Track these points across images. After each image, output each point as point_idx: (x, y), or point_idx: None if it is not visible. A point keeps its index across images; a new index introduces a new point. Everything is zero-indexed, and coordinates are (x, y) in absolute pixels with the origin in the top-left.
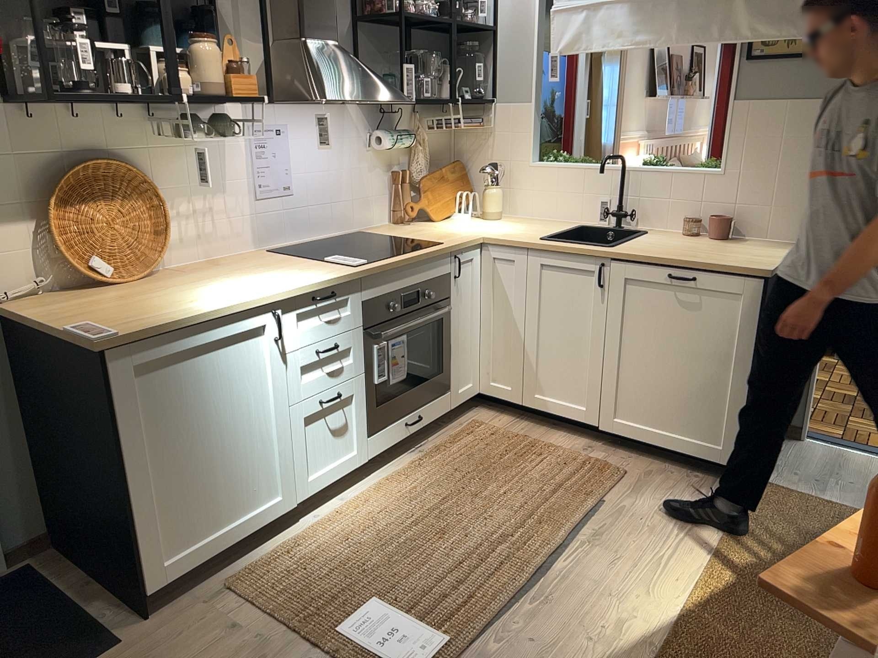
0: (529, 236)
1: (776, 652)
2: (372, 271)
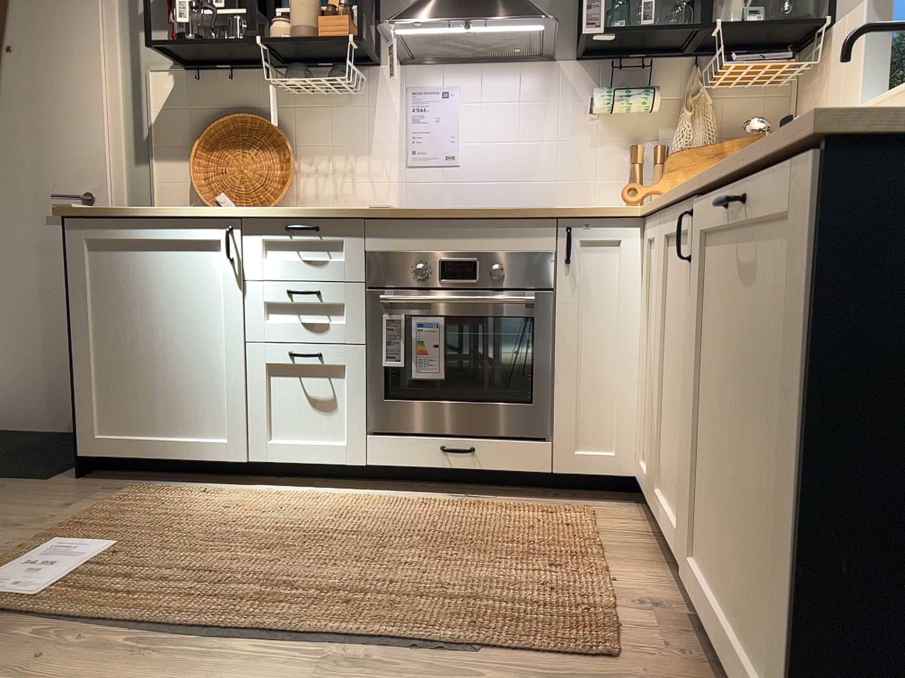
0: None
1: None
2: (378, 213)
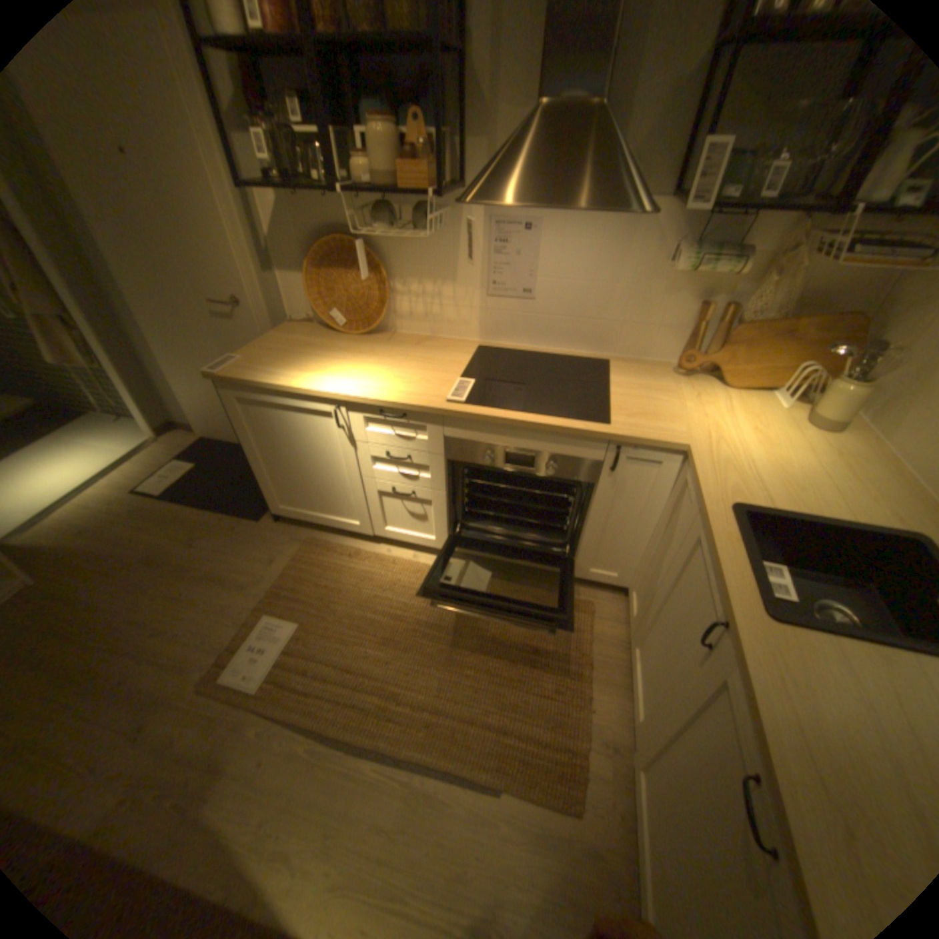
0: (745, 488)
1: None
2: (454, 414)
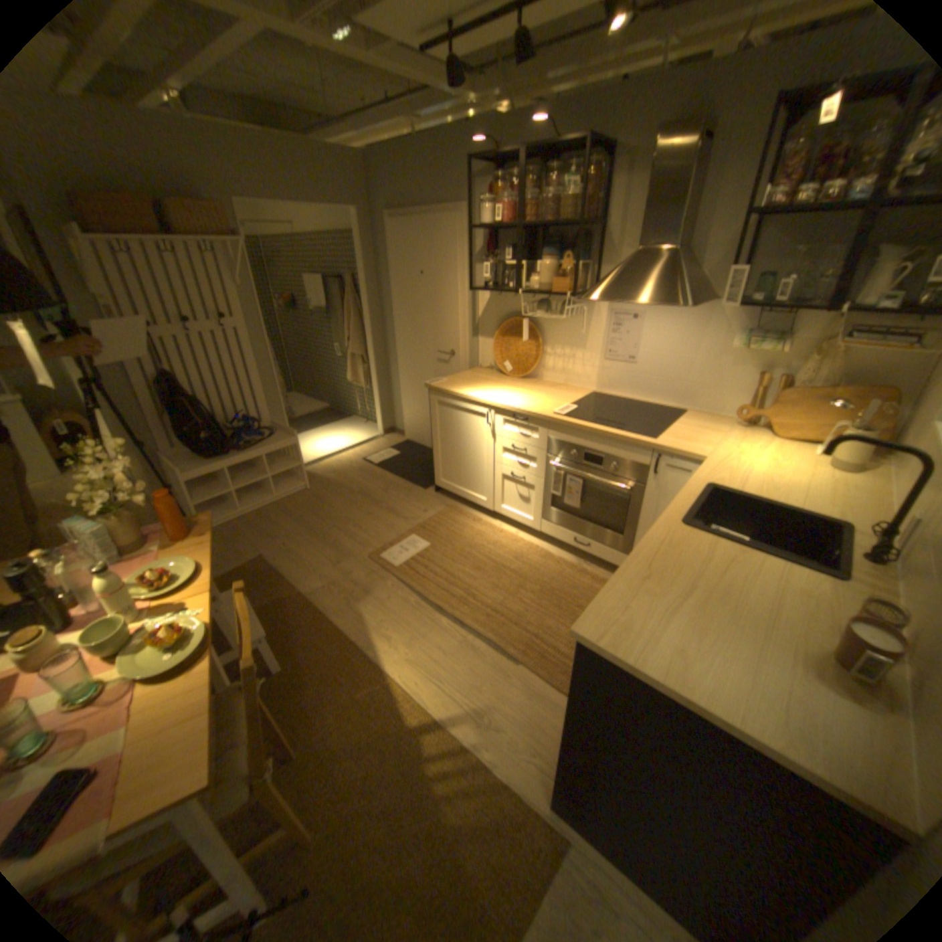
0: (729, 481)
1: (337, 716)
2: (554, 421)
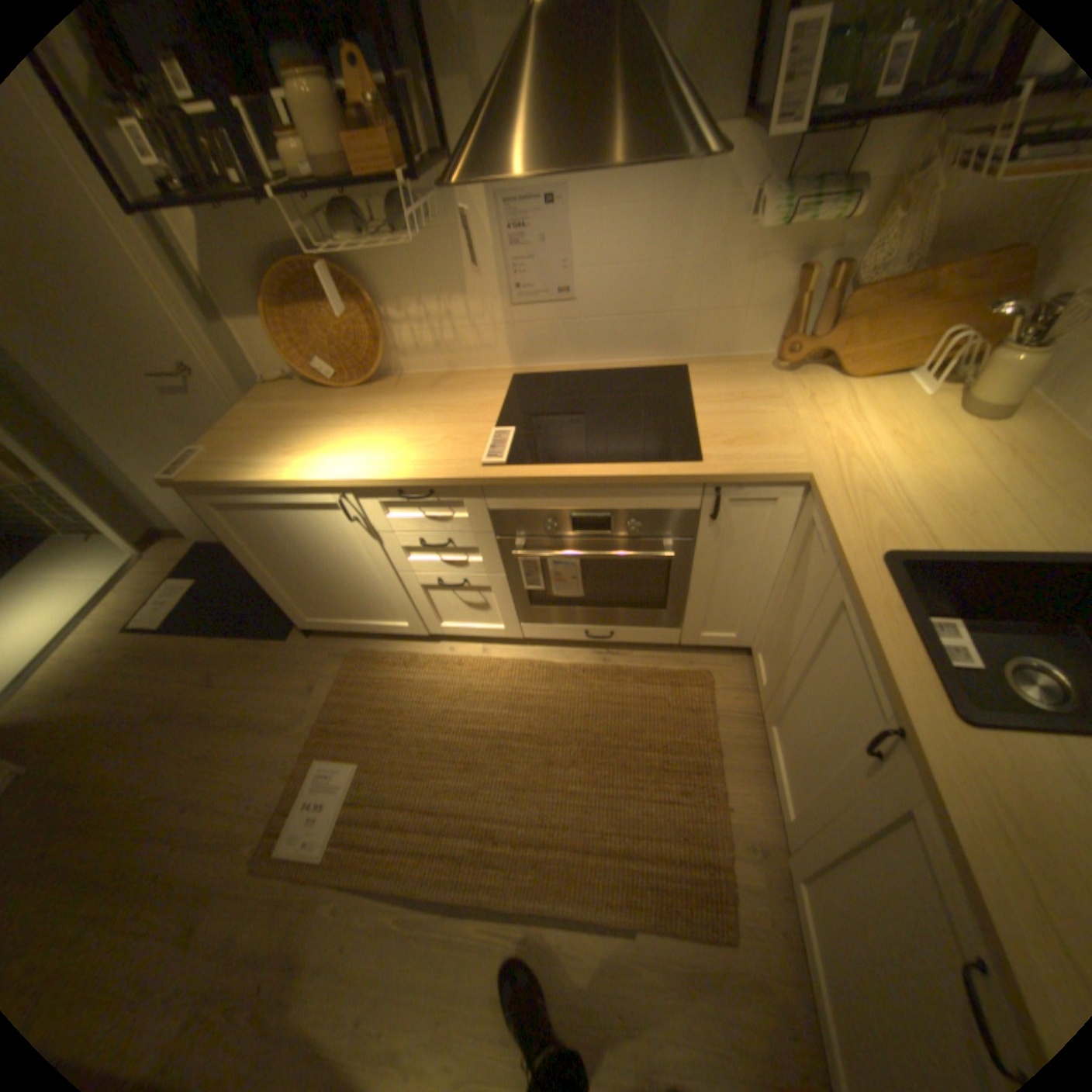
0: (896, 524)
1: None
2: (495, 481)
